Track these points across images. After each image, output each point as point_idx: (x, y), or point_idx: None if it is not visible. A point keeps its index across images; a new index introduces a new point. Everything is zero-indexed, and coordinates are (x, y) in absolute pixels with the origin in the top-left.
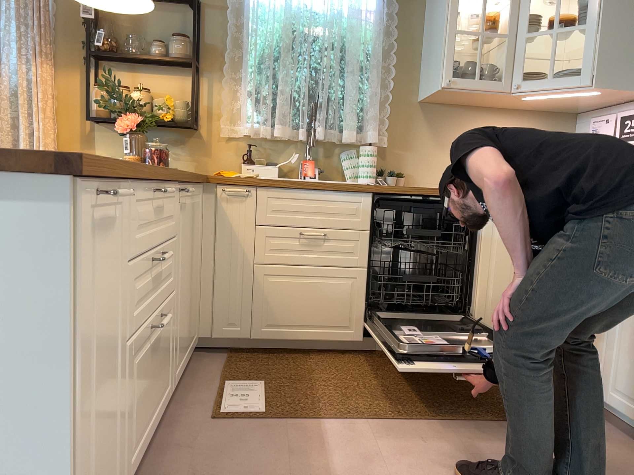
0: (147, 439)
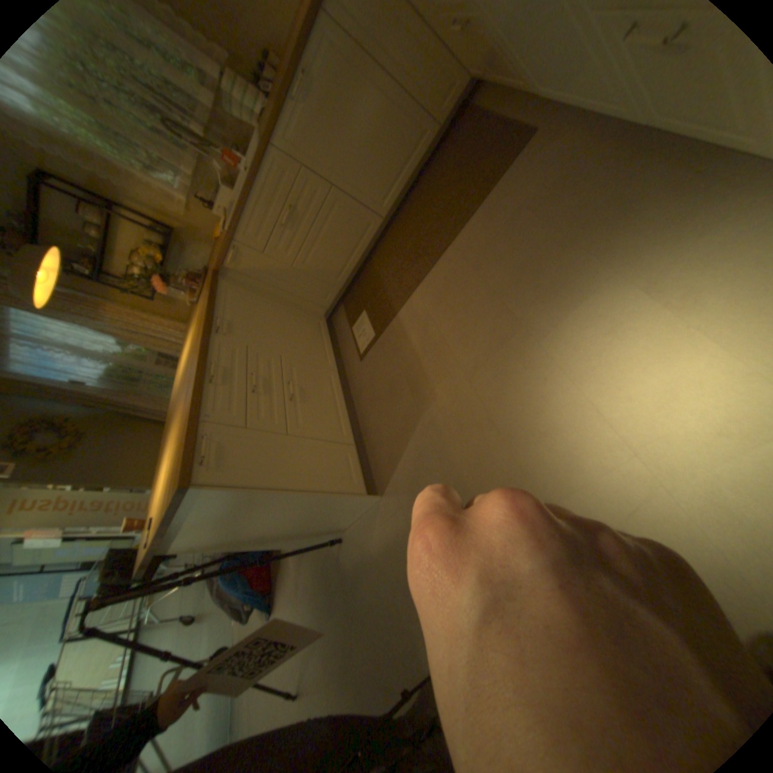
0: (347, 406)
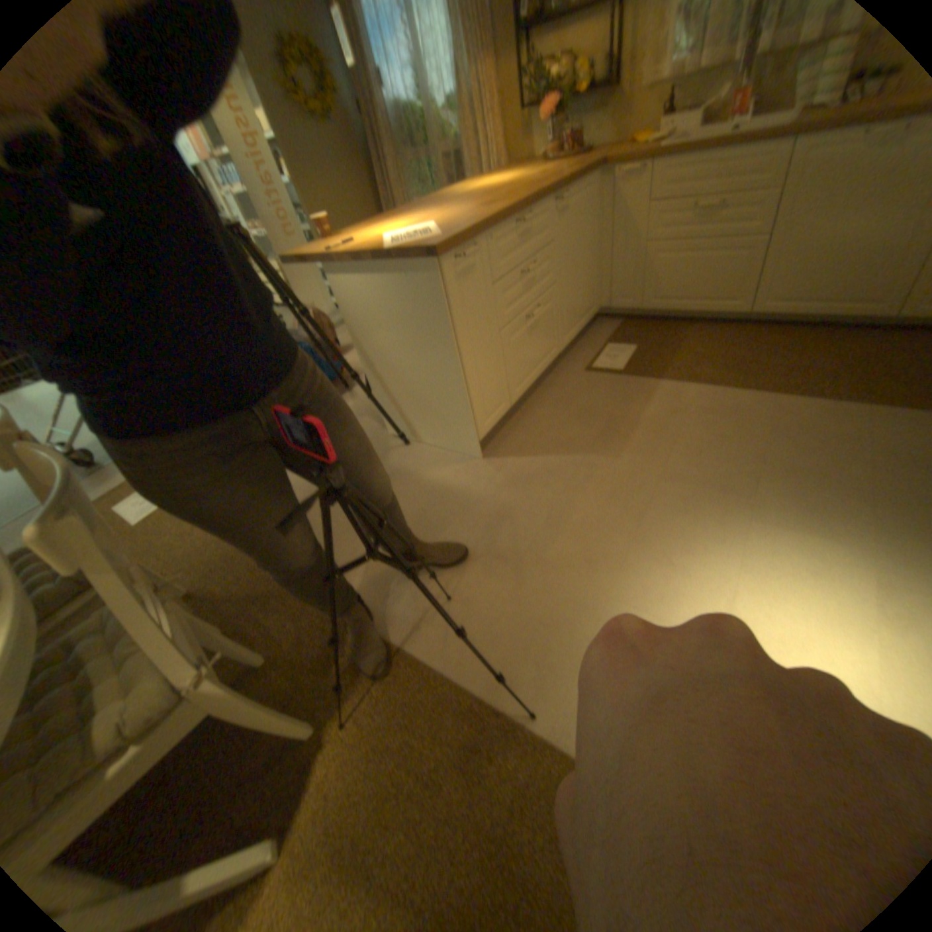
0: (536, 378)
